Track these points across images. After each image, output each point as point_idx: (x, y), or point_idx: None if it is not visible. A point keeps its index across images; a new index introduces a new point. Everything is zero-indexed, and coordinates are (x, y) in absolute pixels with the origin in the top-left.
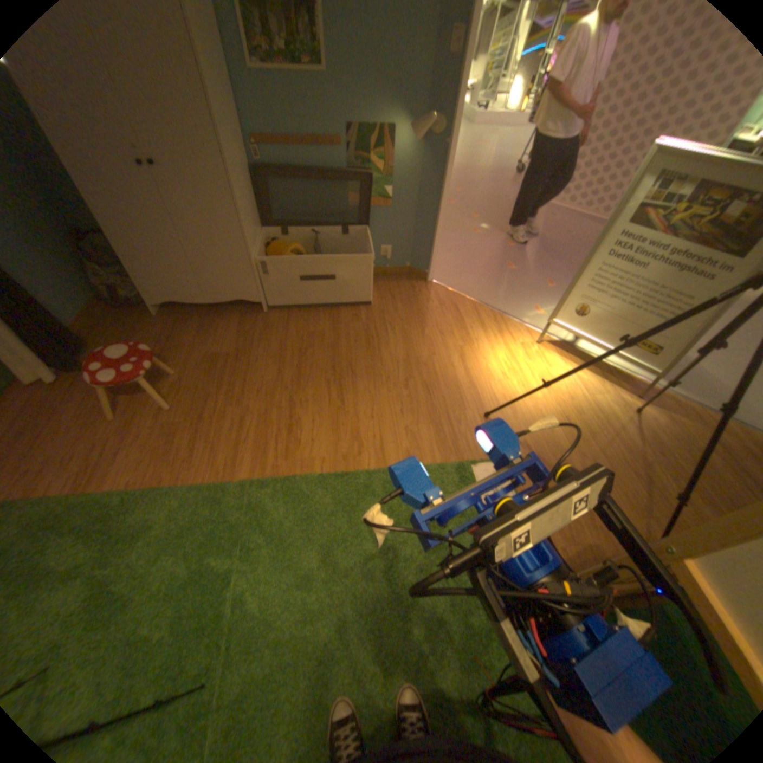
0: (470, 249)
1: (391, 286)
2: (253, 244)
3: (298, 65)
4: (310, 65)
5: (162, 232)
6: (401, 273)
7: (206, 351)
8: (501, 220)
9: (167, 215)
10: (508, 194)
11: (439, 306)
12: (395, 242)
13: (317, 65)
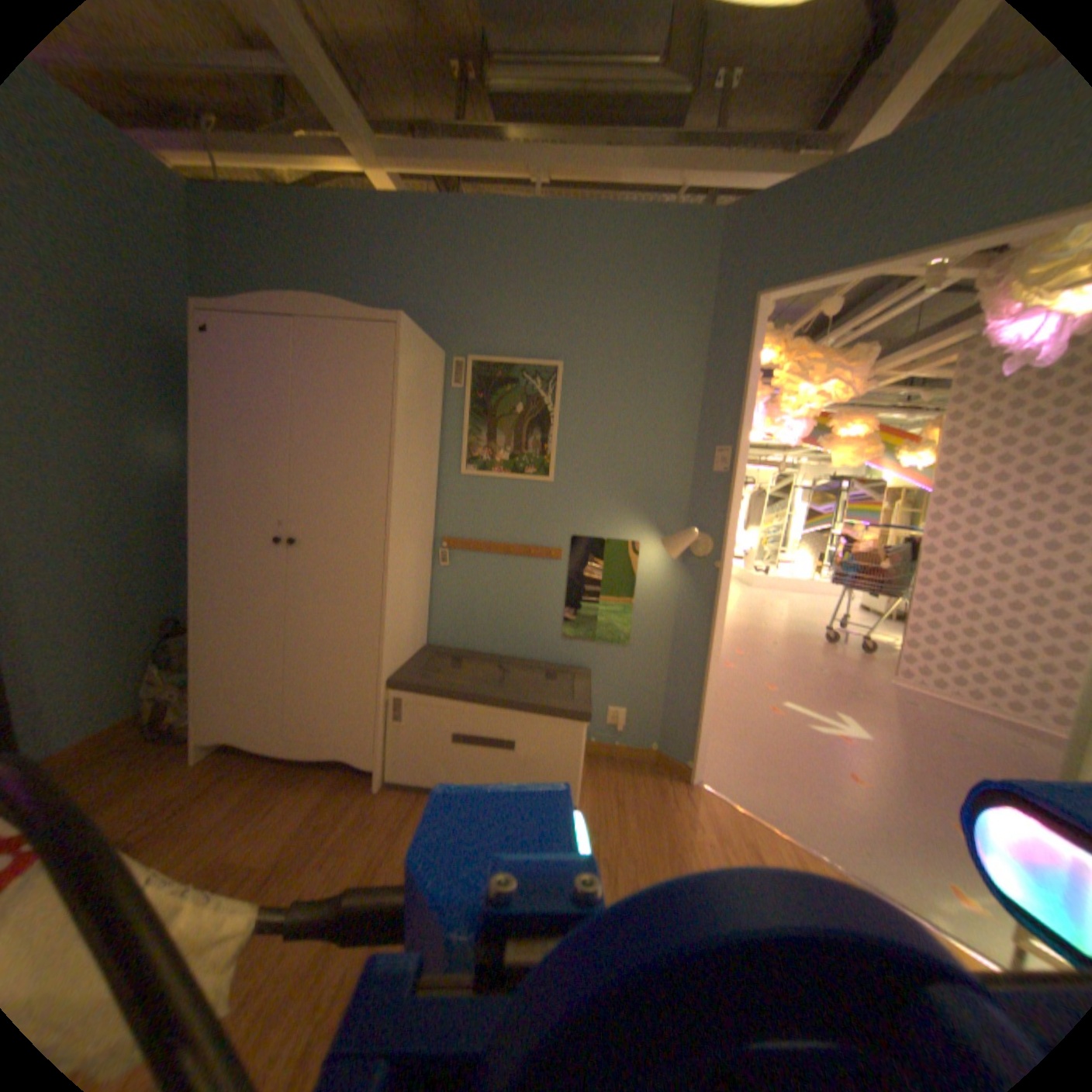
0: (772, 738)
1: (622, 783)
2: (396, 671)
3: (520, 475)
4: (535, 476)
5: (266, 633)
6: (643, 762)
7: (219, 858)
8: (819, 699)
9: (286, 612)
10: (821, 665)
11: (719, 844)
12: (634, 703)
13: (543, 476)
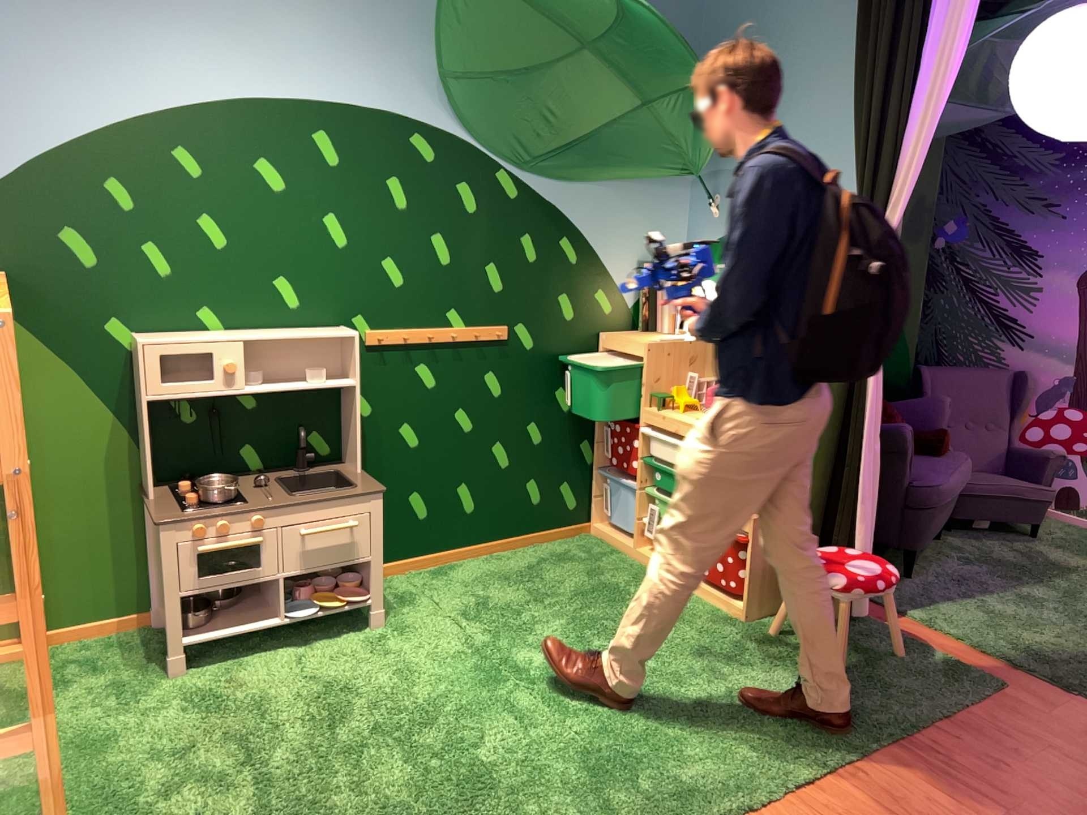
0: None
1: None
2: None
3: None
4: None
5: None
6: None
7: None
8: None
9: None
10: None
11: None
12: None
13: None
